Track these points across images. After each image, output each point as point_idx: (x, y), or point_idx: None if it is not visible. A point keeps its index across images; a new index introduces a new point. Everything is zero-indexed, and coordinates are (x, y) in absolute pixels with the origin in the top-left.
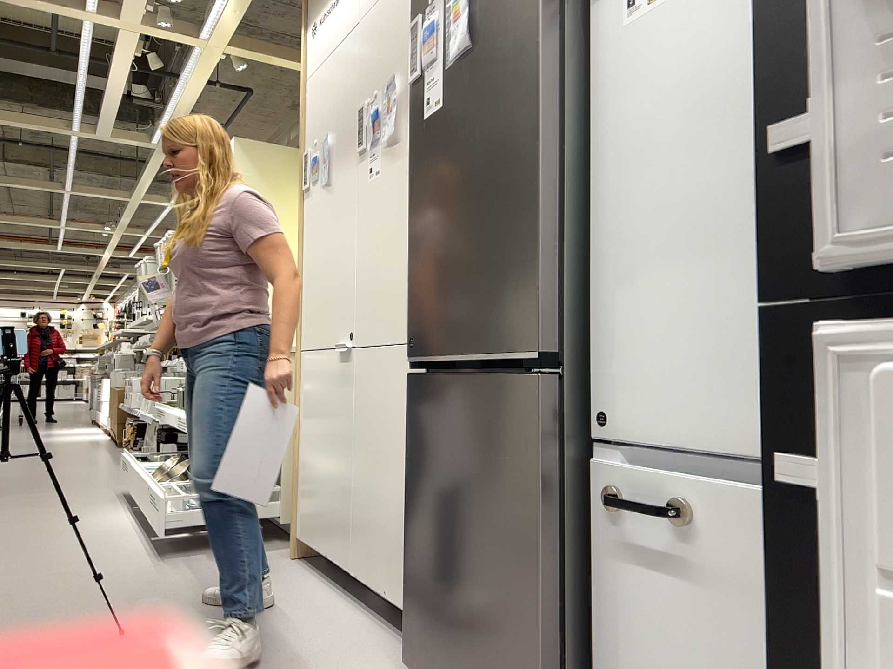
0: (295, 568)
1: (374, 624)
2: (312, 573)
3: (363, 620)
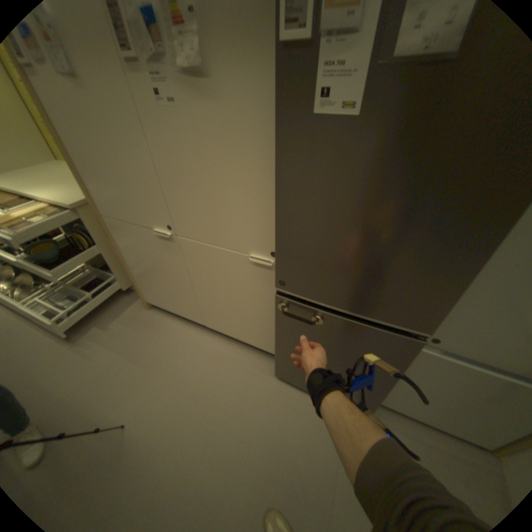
0: (157, 316)
1: (231, 343)
2: (169, 316)
3: (224, 343)
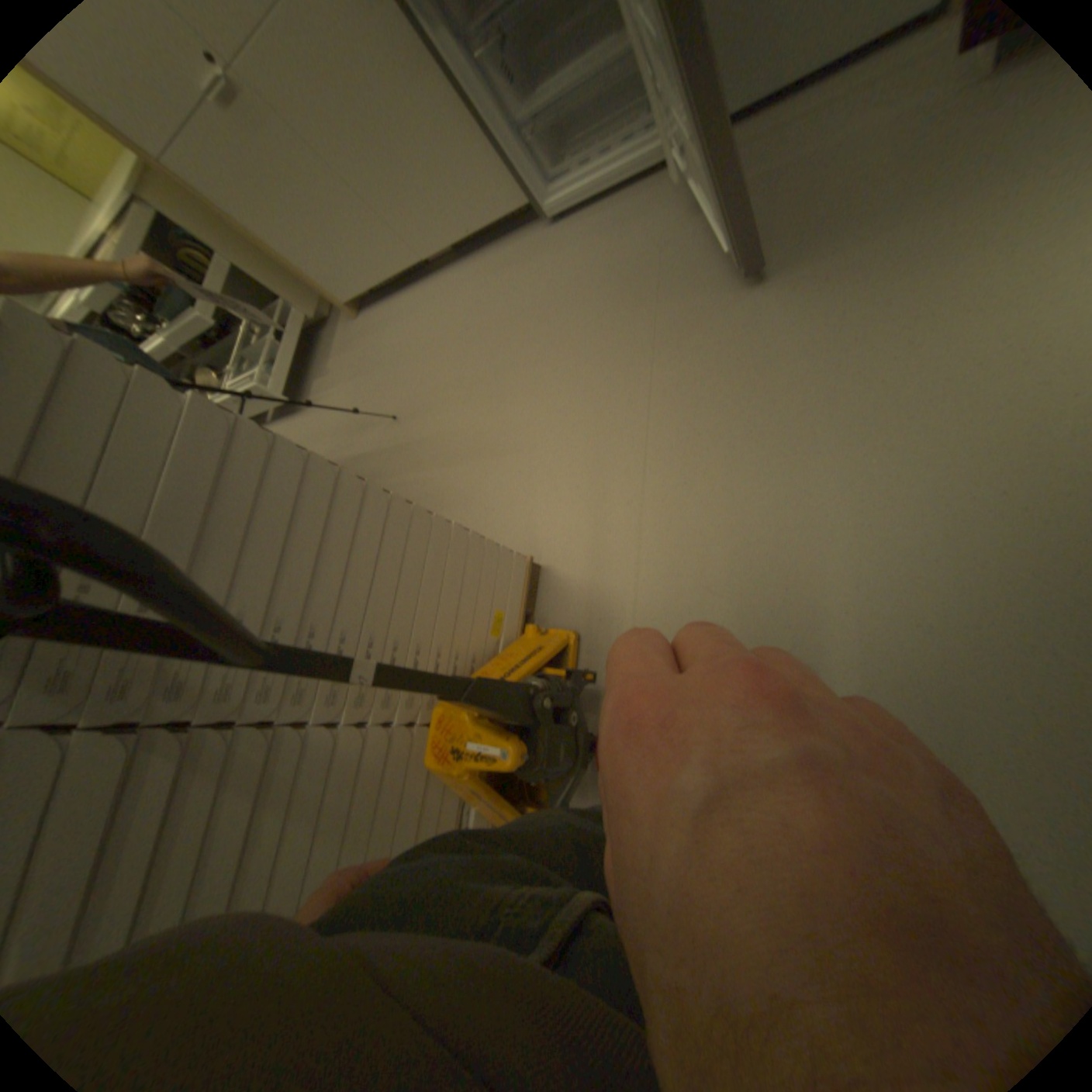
0: (372, 314)
1: (473, 256)
2: (385, 301)
3: (465, 264)
